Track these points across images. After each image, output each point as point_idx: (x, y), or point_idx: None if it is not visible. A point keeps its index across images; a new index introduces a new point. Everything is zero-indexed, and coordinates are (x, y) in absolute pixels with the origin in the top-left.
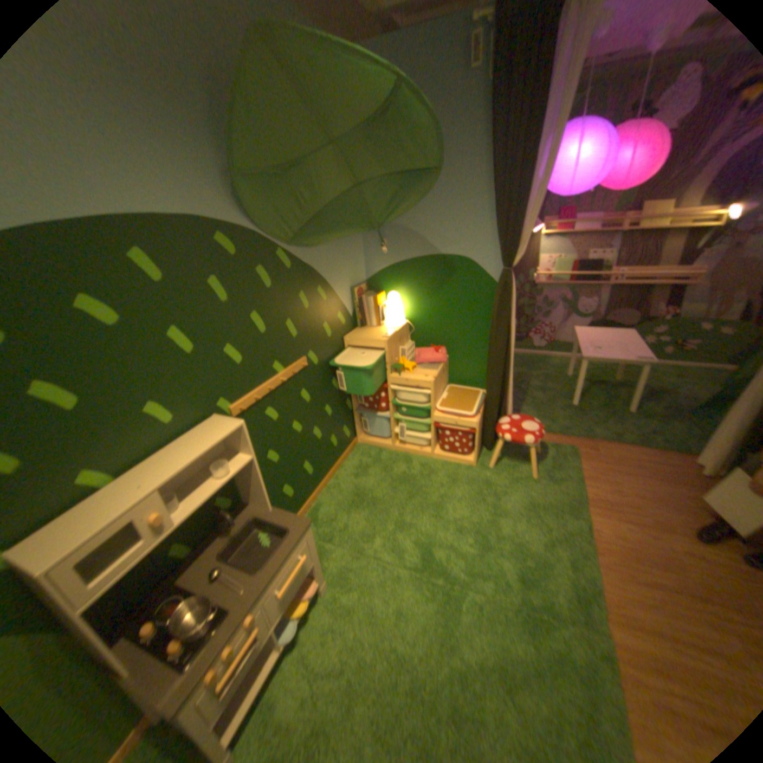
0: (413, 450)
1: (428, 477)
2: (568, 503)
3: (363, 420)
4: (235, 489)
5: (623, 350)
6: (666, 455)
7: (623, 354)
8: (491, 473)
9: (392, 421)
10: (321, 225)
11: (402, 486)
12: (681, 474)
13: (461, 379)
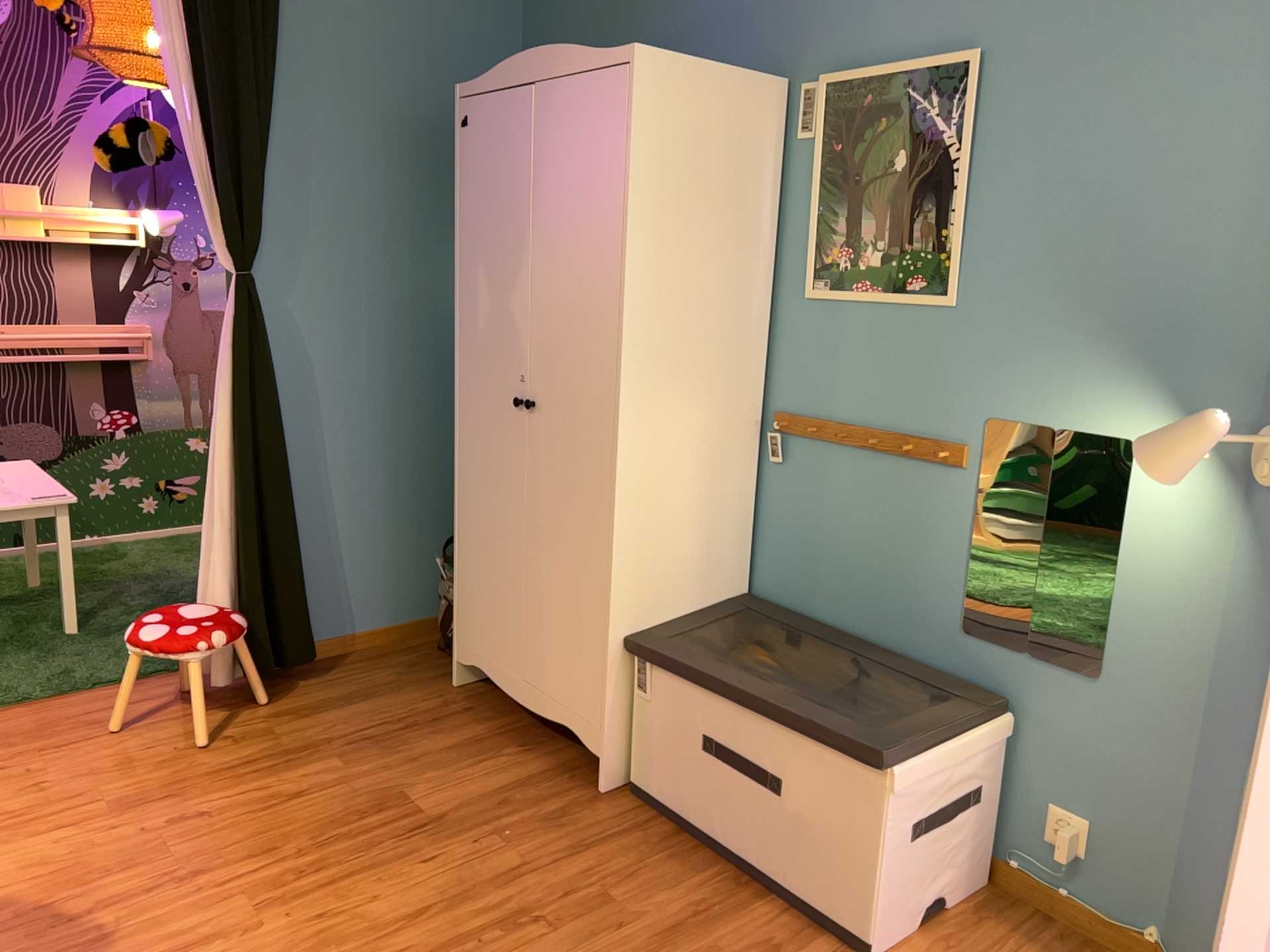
0: None
1: None
2: None
3: None
4: None
5: (7, 492)
6: (146, 683)
7: (6, 498)
8: None
9: None
10: None
11: None
12: (171, 702)
13: None
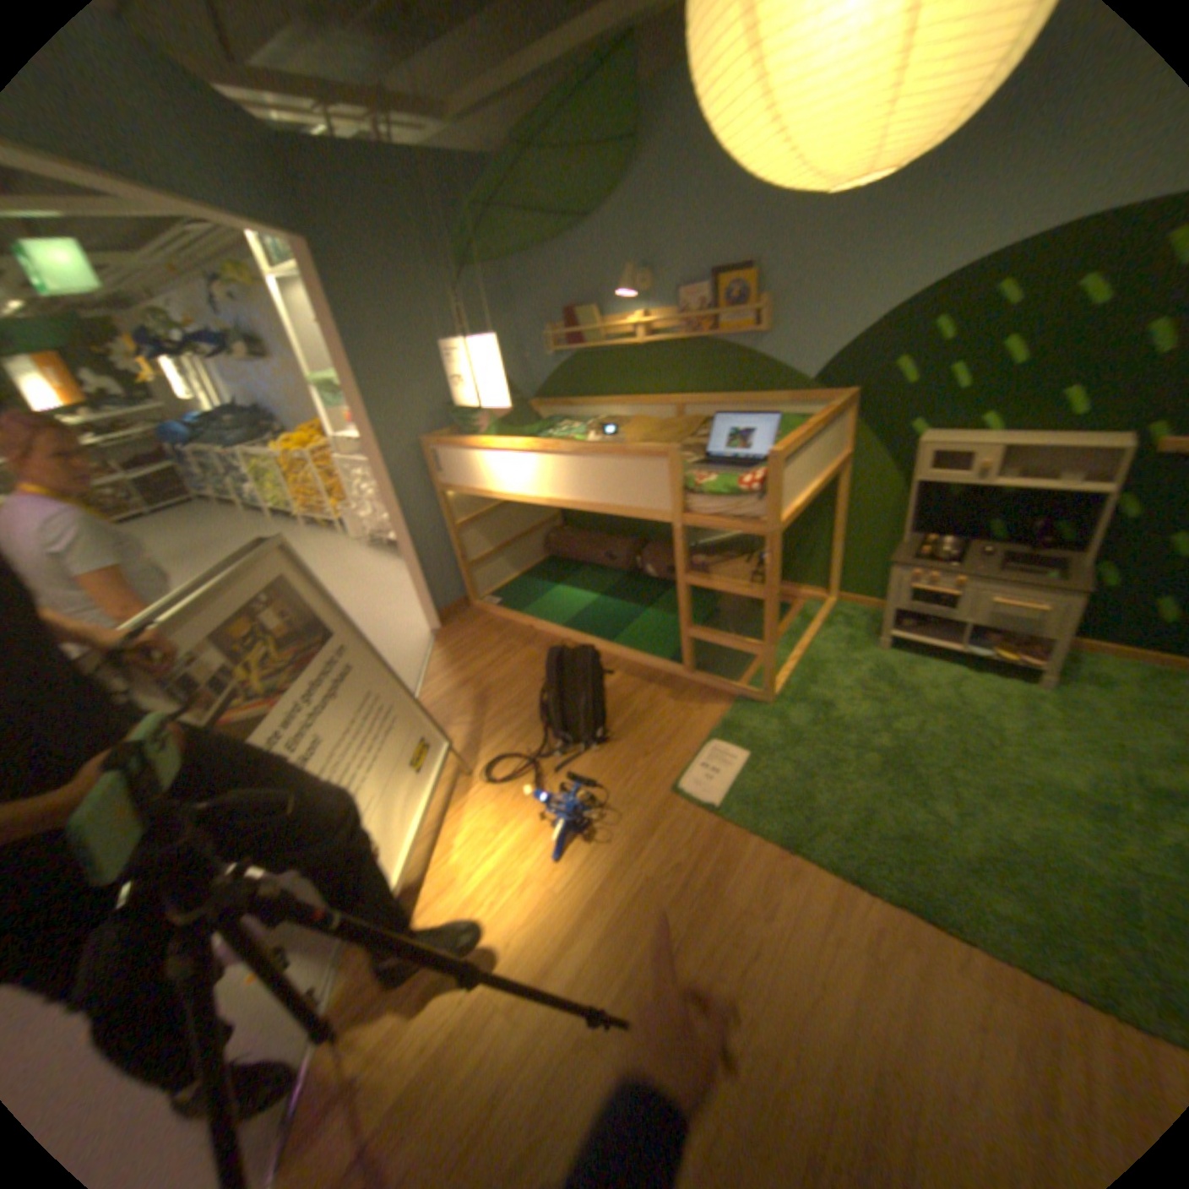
0: None
1: None
2: None
3: None
4: (1090, 534)
5: None
6: None
7: None
8: None
9: None
10: None
11: None
12: None
13: None
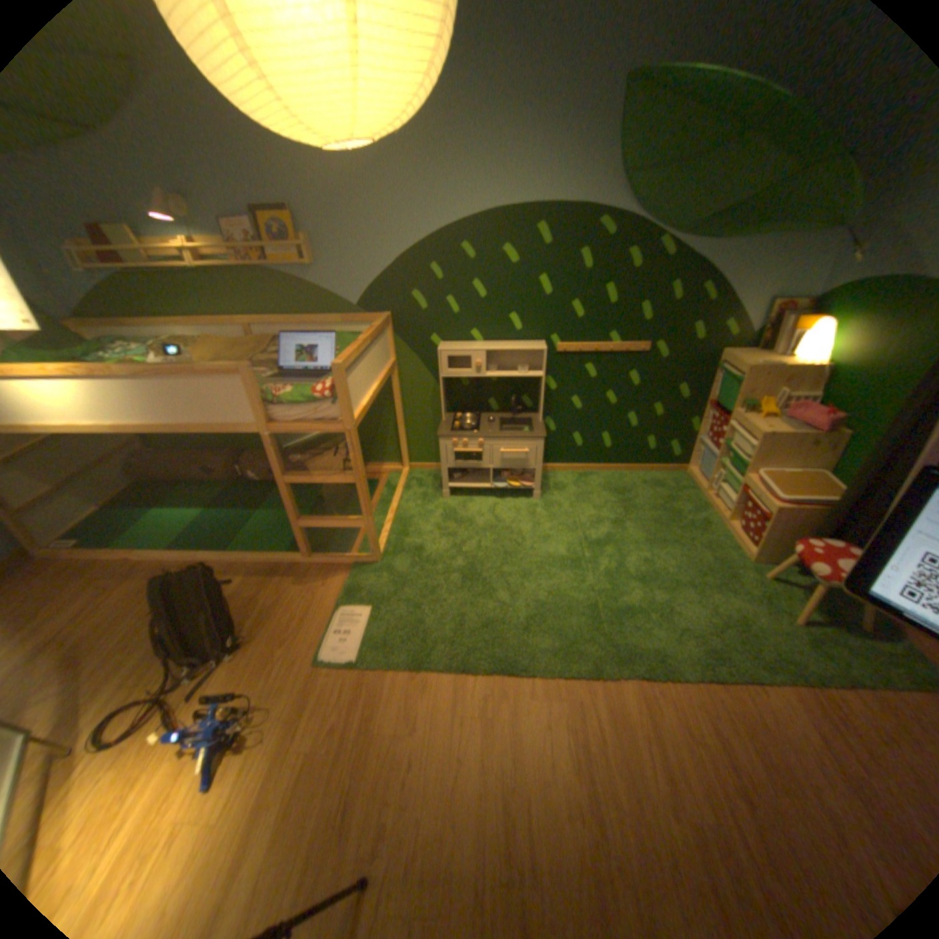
0: (717, 508)
1: (693, 530)
2: (784, 662)
3: (698, 450)
4: (537, 402)
5: None
6: None
7: None
8: (757, 581)
9: (719, 466)
10: (740, 217)
11: (662, 515)
12: None
13: (852, 477)
